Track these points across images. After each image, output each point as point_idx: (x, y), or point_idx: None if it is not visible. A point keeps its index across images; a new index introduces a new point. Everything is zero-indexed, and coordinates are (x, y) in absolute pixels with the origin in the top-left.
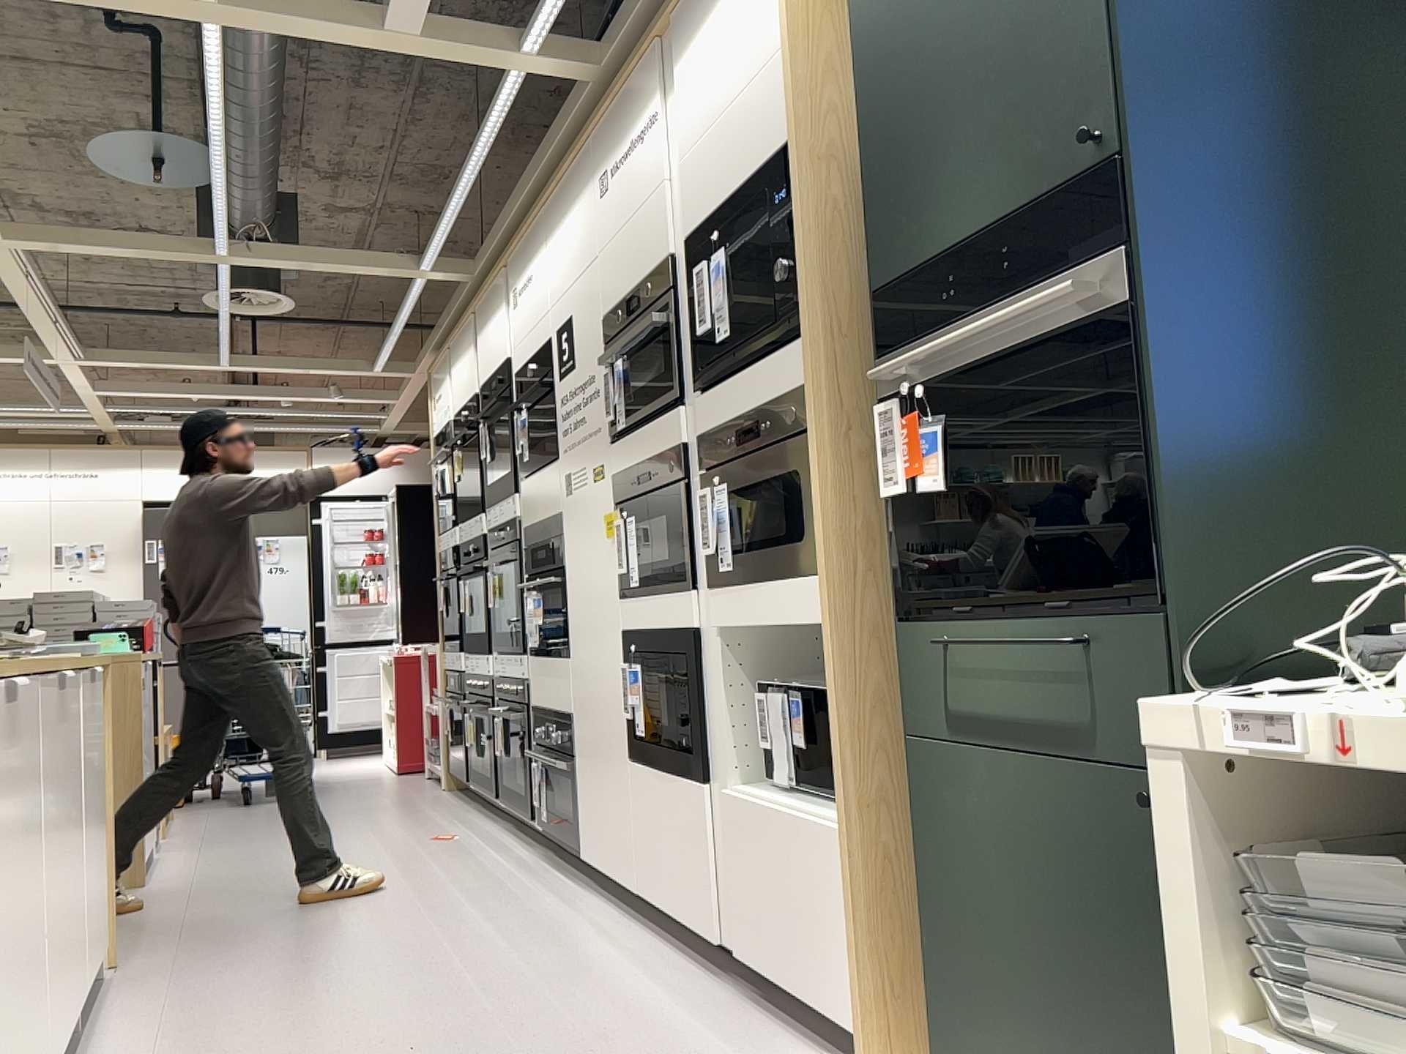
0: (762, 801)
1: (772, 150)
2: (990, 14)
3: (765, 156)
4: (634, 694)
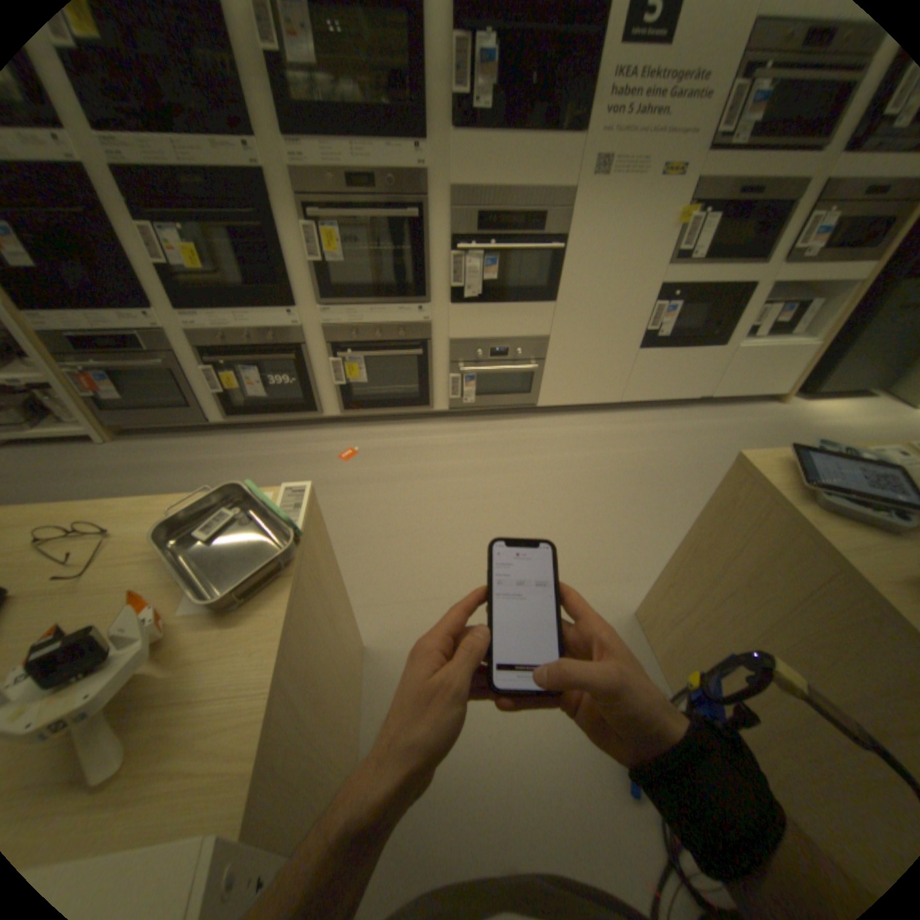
0: (759, 343)
1: None
2: None
3: None
4: (669, 316)
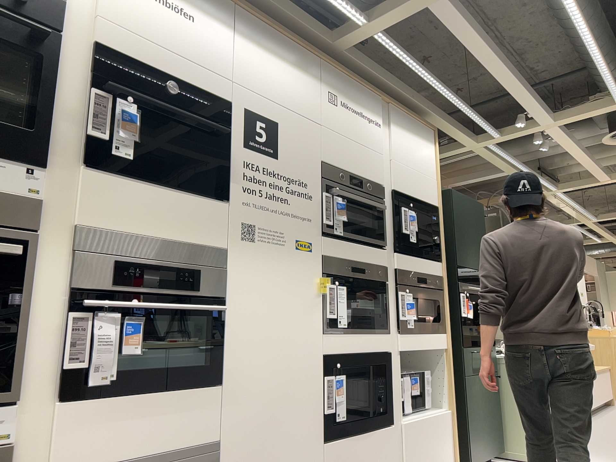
0: (413, 419)
1: (430, 201)
2: (473, 230)
3: (428, 200)
4: (340, 393)
